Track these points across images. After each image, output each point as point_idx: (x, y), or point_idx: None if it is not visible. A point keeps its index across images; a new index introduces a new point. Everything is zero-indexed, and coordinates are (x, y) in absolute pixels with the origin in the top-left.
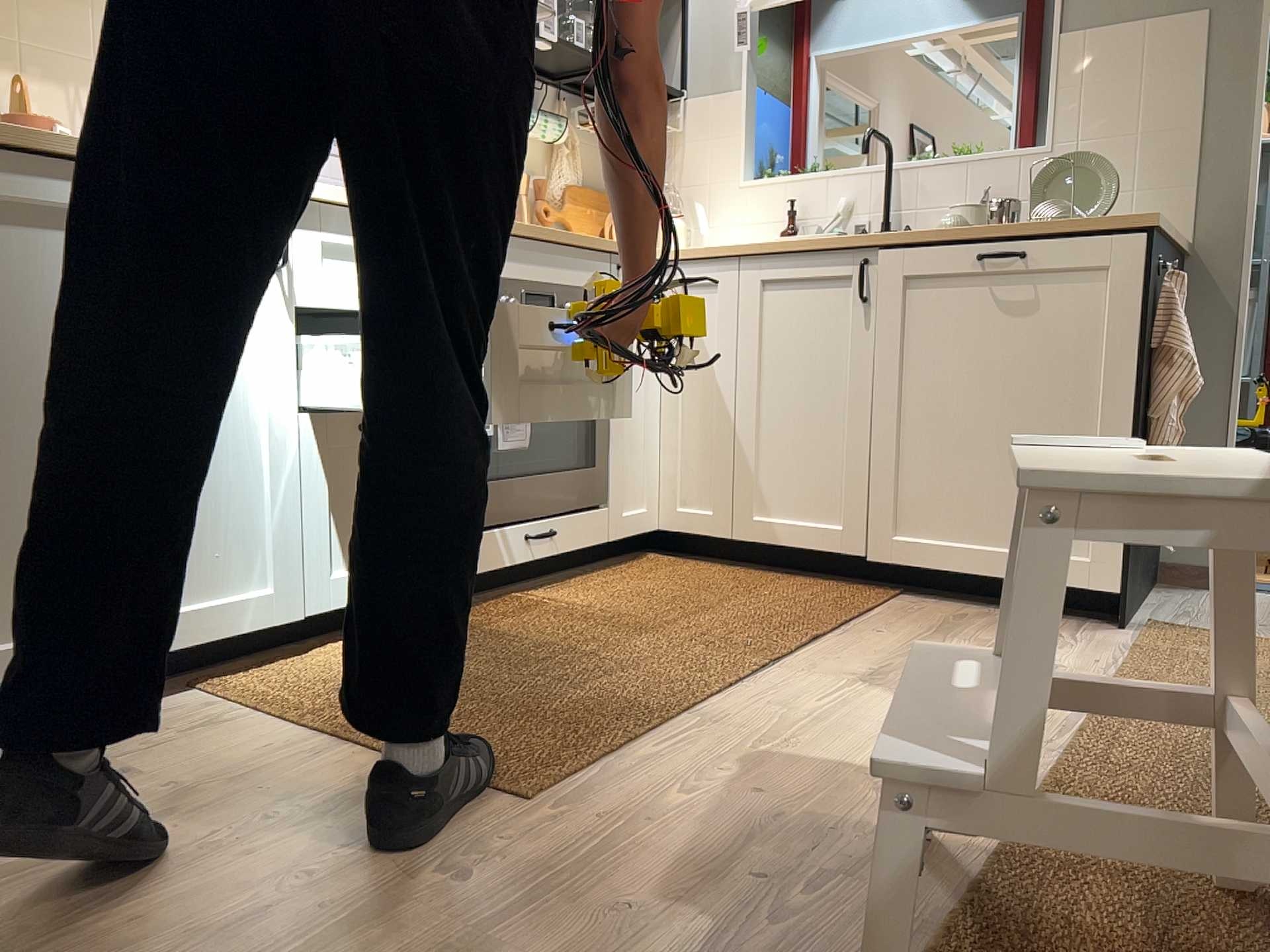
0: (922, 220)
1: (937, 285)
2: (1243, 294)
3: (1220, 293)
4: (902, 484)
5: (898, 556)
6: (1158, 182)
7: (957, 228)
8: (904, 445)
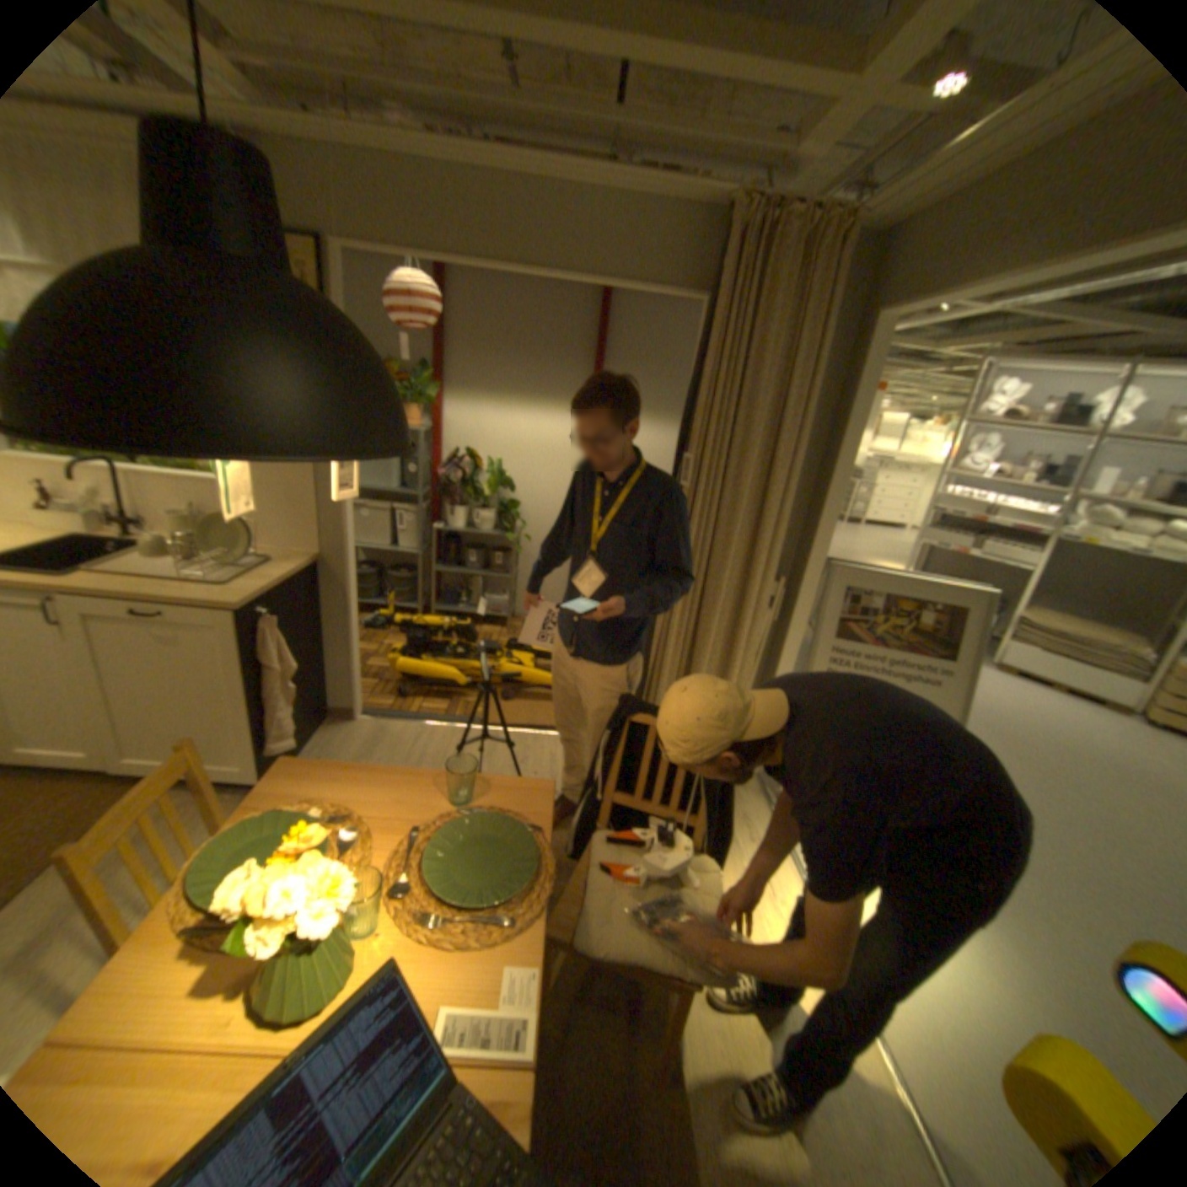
0: (154, 508)
1: (109, 620)
2: (351, 580)
3: (340, 579)
4: (118, 732)
5: (126, 771)
6: (299, 514)
7: (113, 587)
8: (112, 711)
